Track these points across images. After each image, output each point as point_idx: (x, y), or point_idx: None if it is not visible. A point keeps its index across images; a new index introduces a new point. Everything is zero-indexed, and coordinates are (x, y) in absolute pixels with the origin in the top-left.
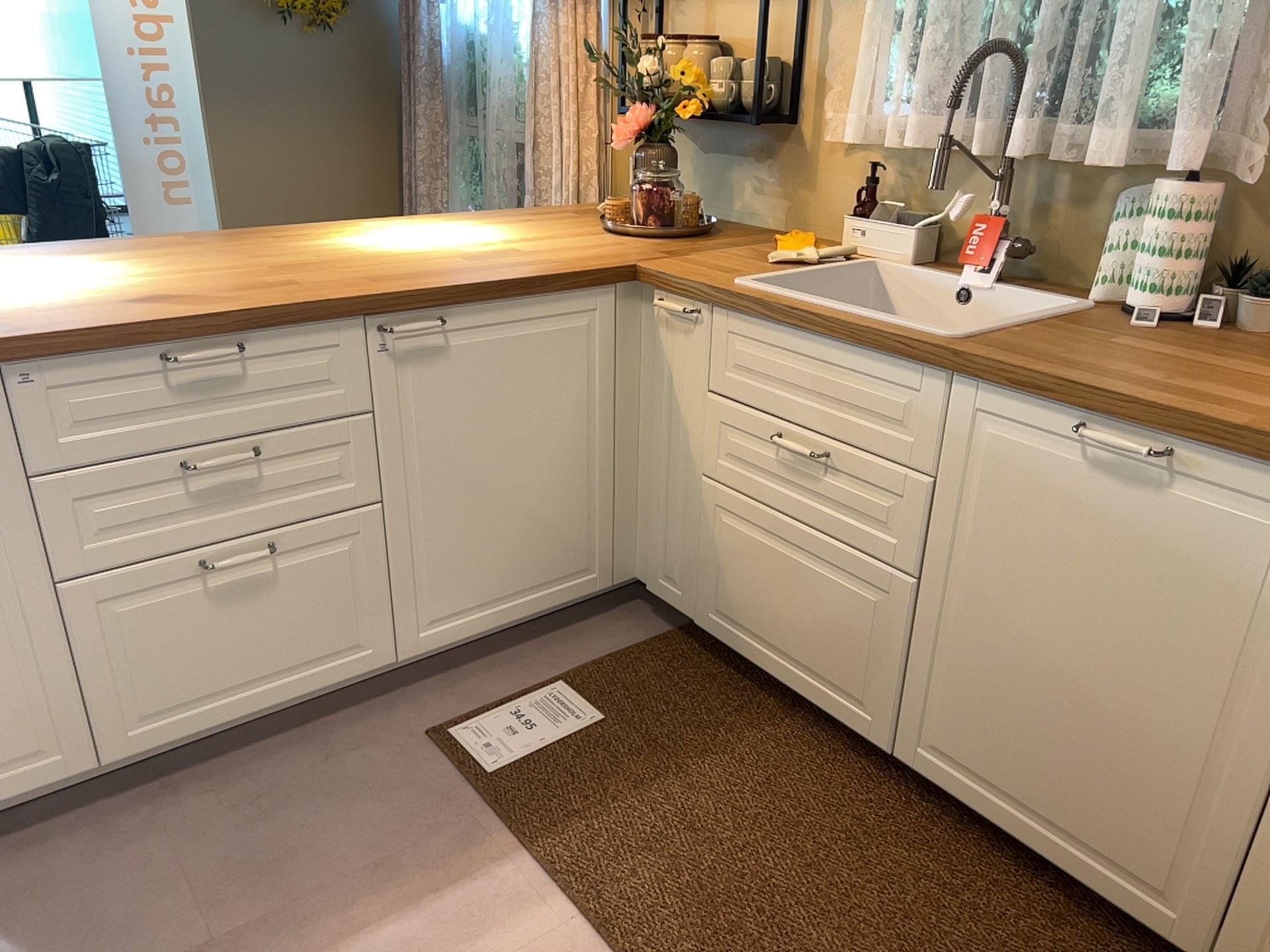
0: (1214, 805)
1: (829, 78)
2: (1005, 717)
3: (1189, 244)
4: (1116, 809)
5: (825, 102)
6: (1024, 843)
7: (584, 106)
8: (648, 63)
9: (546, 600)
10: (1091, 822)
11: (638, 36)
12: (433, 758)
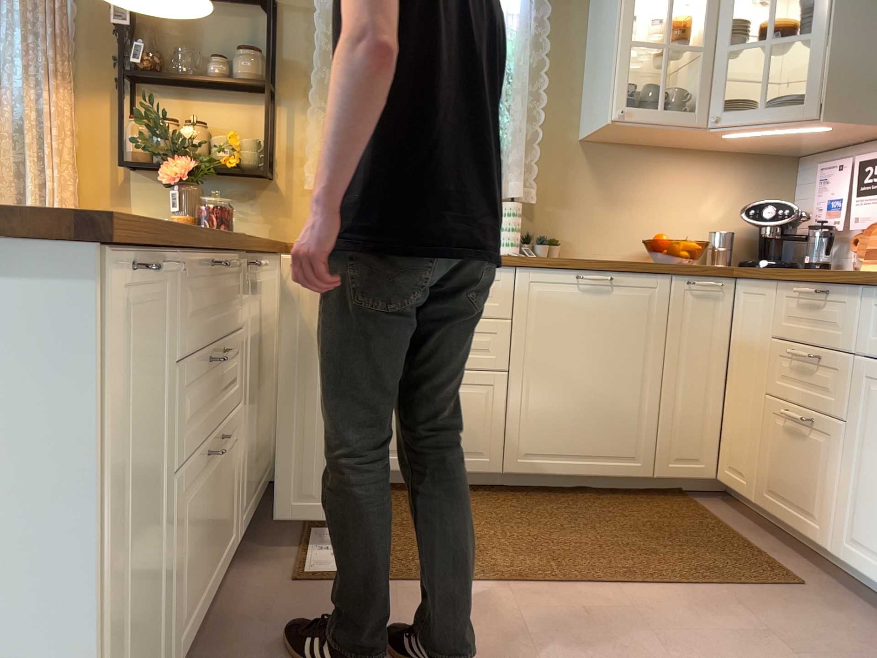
0: (646, 408)
1: (308, 152)
2: (561, 418)
3: (521, 224)
4: (613, 432)
5: (296, 166)
6: (577, 475)
7: (66, 161)
8: (190, 130)
9: (263, 486)
10: (604, 445)
11: (158, 114)
12: (320, 588)
